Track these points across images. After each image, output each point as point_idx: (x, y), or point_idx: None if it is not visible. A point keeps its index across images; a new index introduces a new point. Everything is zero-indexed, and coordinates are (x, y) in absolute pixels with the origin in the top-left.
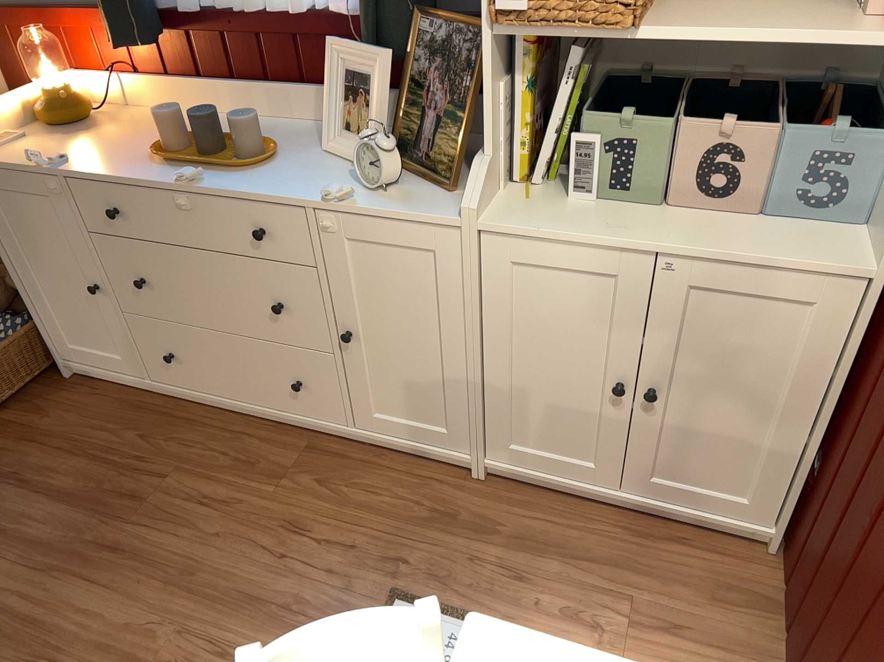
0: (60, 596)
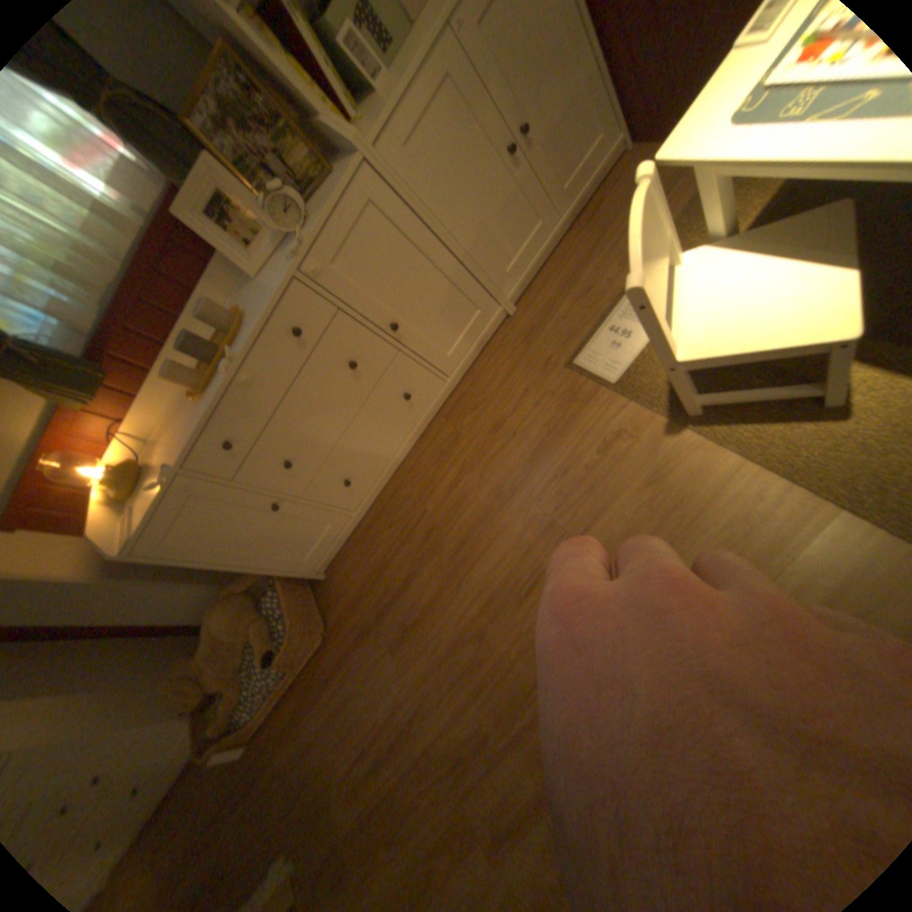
0: (477, 583)
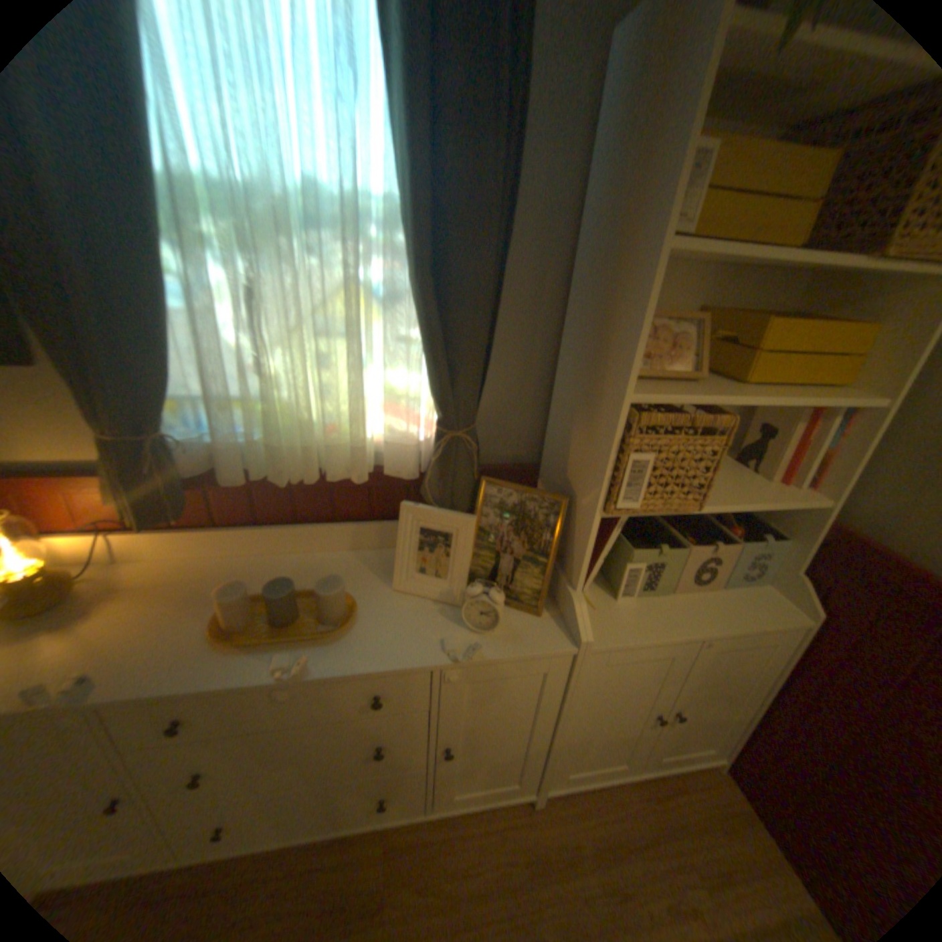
0: None
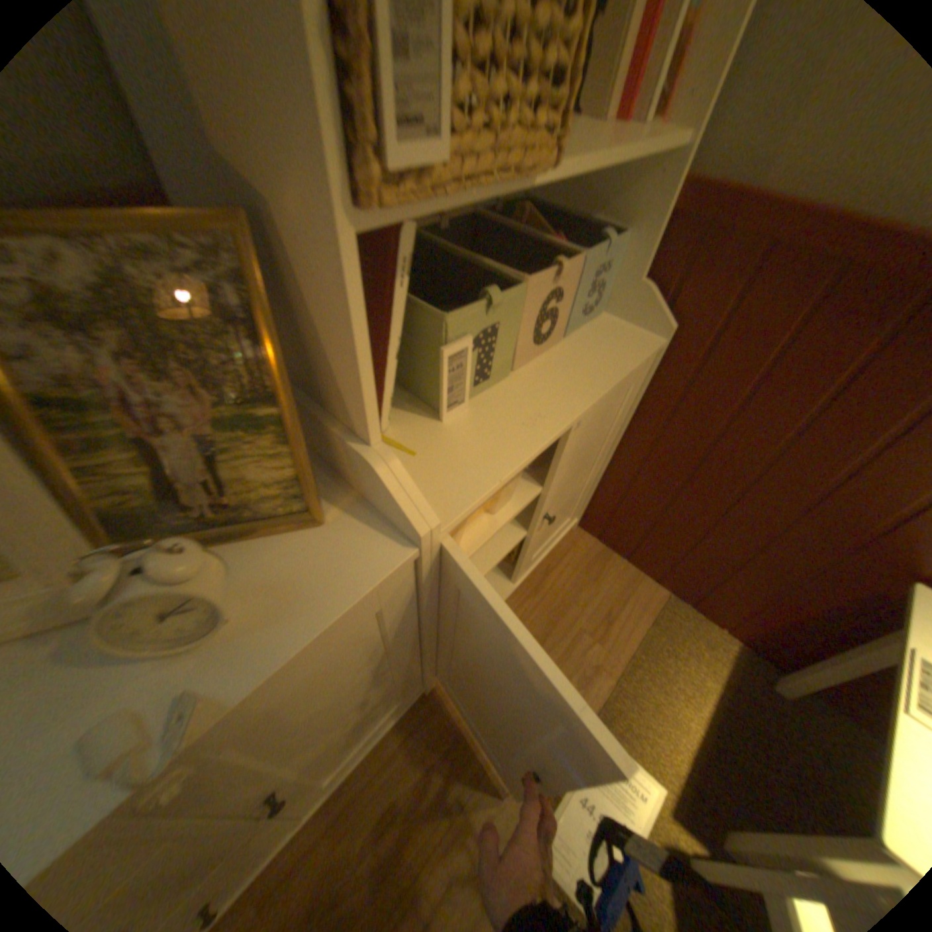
0: None
